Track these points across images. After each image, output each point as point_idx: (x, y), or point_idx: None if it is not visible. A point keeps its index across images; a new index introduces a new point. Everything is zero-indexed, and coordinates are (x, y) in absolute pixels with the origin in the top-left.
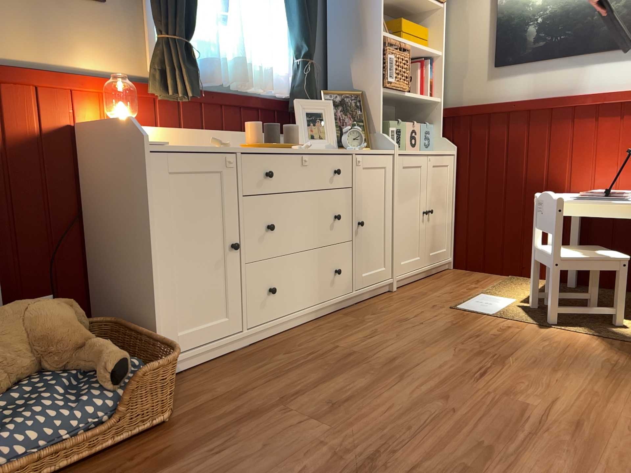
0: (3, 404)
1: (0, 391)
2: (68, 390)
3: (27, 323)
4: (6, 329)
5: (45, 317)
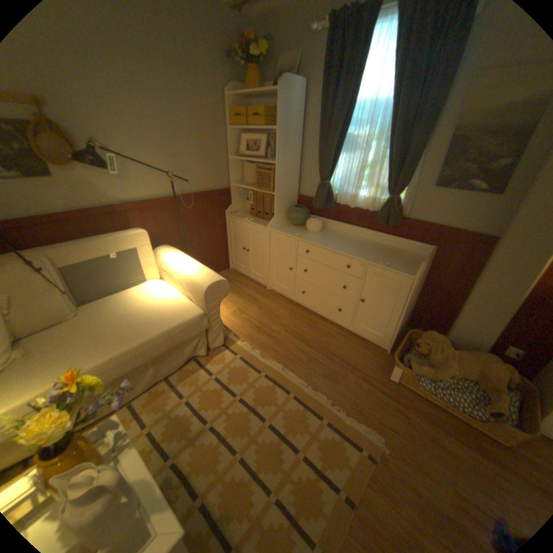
0: (456, 383)
1: (458, 379)
2: (477, 400)
3: (485, 368)
4: (476, 364)
5: (493, 371)
